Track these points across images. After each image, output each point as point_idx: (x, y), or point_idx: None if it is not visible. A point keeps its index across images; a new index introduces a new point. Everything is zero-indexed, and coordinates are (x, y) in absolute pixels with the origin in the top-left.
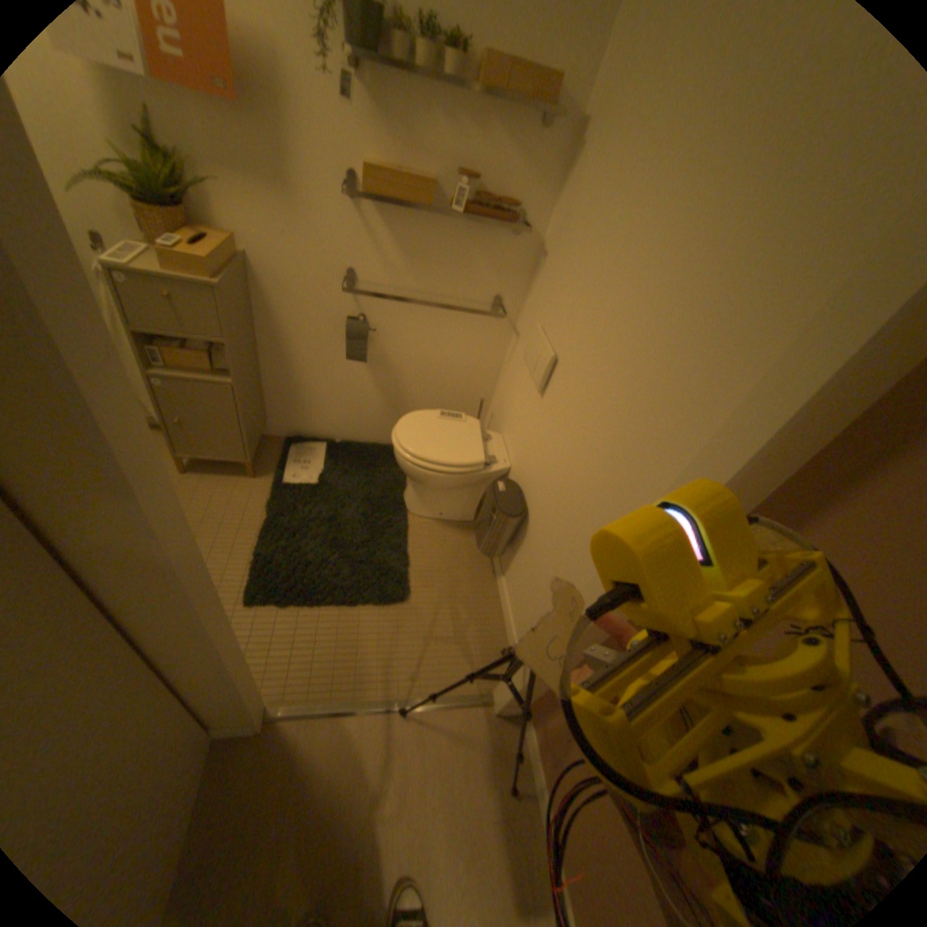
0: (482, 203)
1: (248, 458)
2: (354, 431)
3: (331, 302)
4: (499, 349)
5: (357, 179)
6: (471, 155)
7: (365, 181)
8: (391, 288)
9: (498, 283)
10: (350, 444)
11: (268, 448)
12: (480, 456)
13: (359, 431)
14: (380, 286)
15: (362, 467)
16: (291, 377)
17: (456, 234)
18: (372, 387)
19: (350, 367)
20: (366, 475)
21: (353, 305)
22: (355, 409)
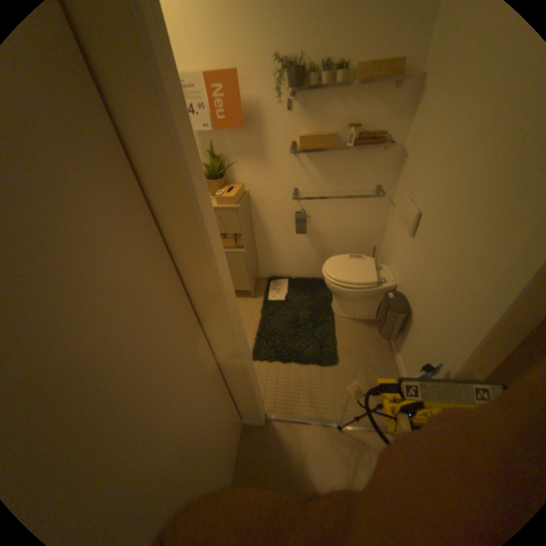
0: (364, 138)
1: (252, 288)
2: (302, 272)
3: (287, 206)
4: (383, 216)
5: (297, 145)
6: (355, 116)
7: (301, 145)
8: (317, 194)
9: (378, 178)
10: (300, 279)
11: (260, 284)
12: (376, 279)
13: (304, 272)
14: (311, 194)
15: (307, 291)
16: (270, 247)
17: (350, 158)
18: (310, 247)
19: (298, 238)
20: (309, 295)
21: (298, 206)
22: (302, 260)
